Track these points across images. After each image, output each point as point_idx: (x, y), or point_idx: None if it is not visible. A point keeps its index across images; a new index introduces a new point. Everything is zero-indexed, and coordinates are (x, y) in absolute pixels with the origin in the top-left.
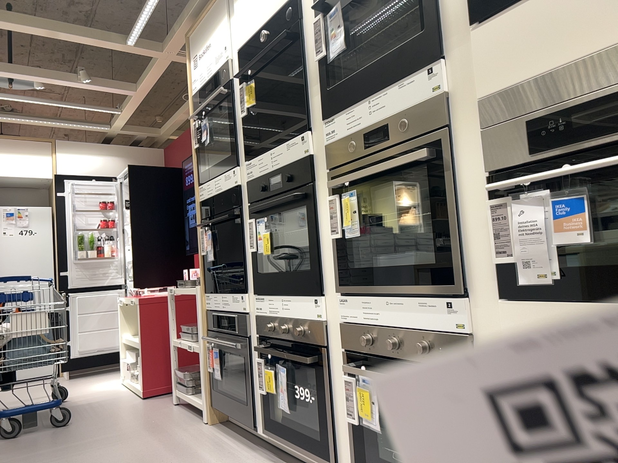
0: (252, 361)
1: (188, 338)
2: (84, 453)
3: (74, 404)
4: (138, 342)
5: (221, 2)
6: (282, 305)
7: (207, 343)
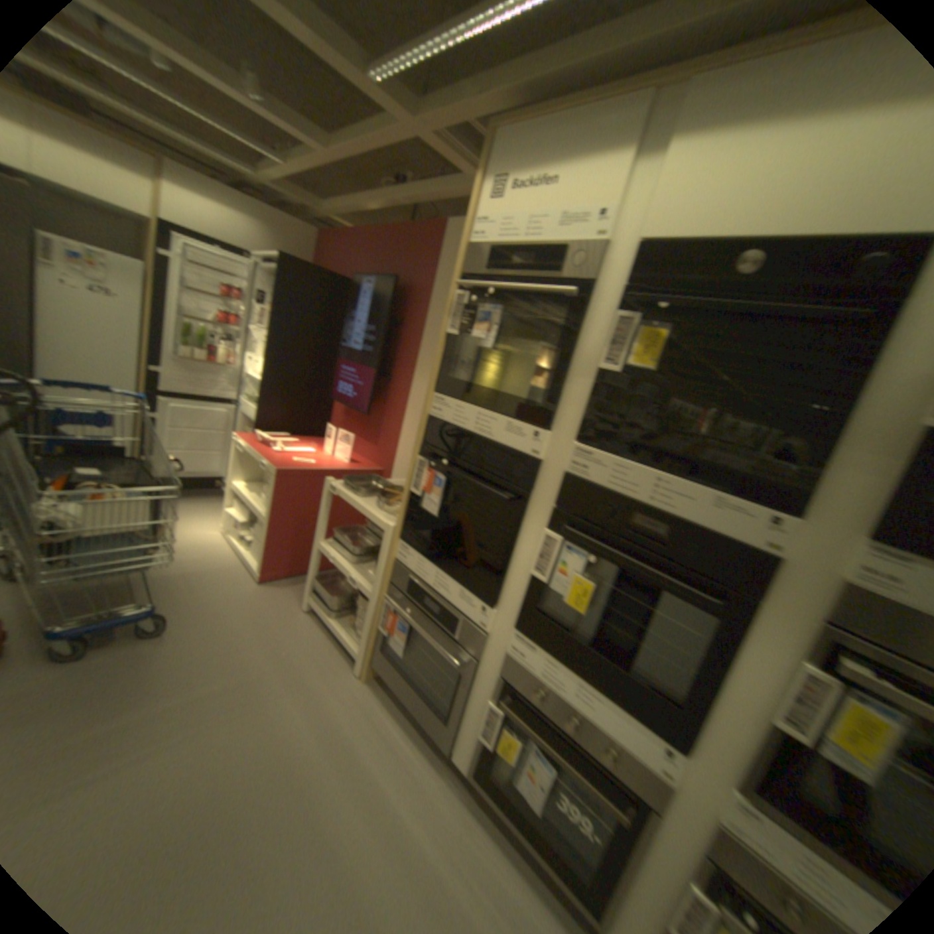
0: (474, 689)
1: (340, 549)
2: (197, 737)
3: (160, 576)
4: (259, 513)
5: (630, 105)
6: (579, 692)
7: (386, 599)
